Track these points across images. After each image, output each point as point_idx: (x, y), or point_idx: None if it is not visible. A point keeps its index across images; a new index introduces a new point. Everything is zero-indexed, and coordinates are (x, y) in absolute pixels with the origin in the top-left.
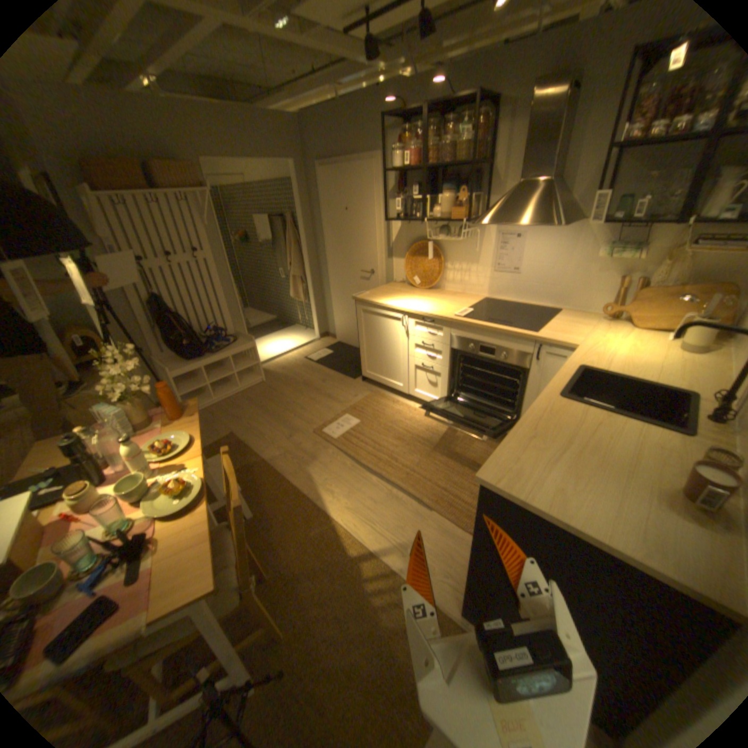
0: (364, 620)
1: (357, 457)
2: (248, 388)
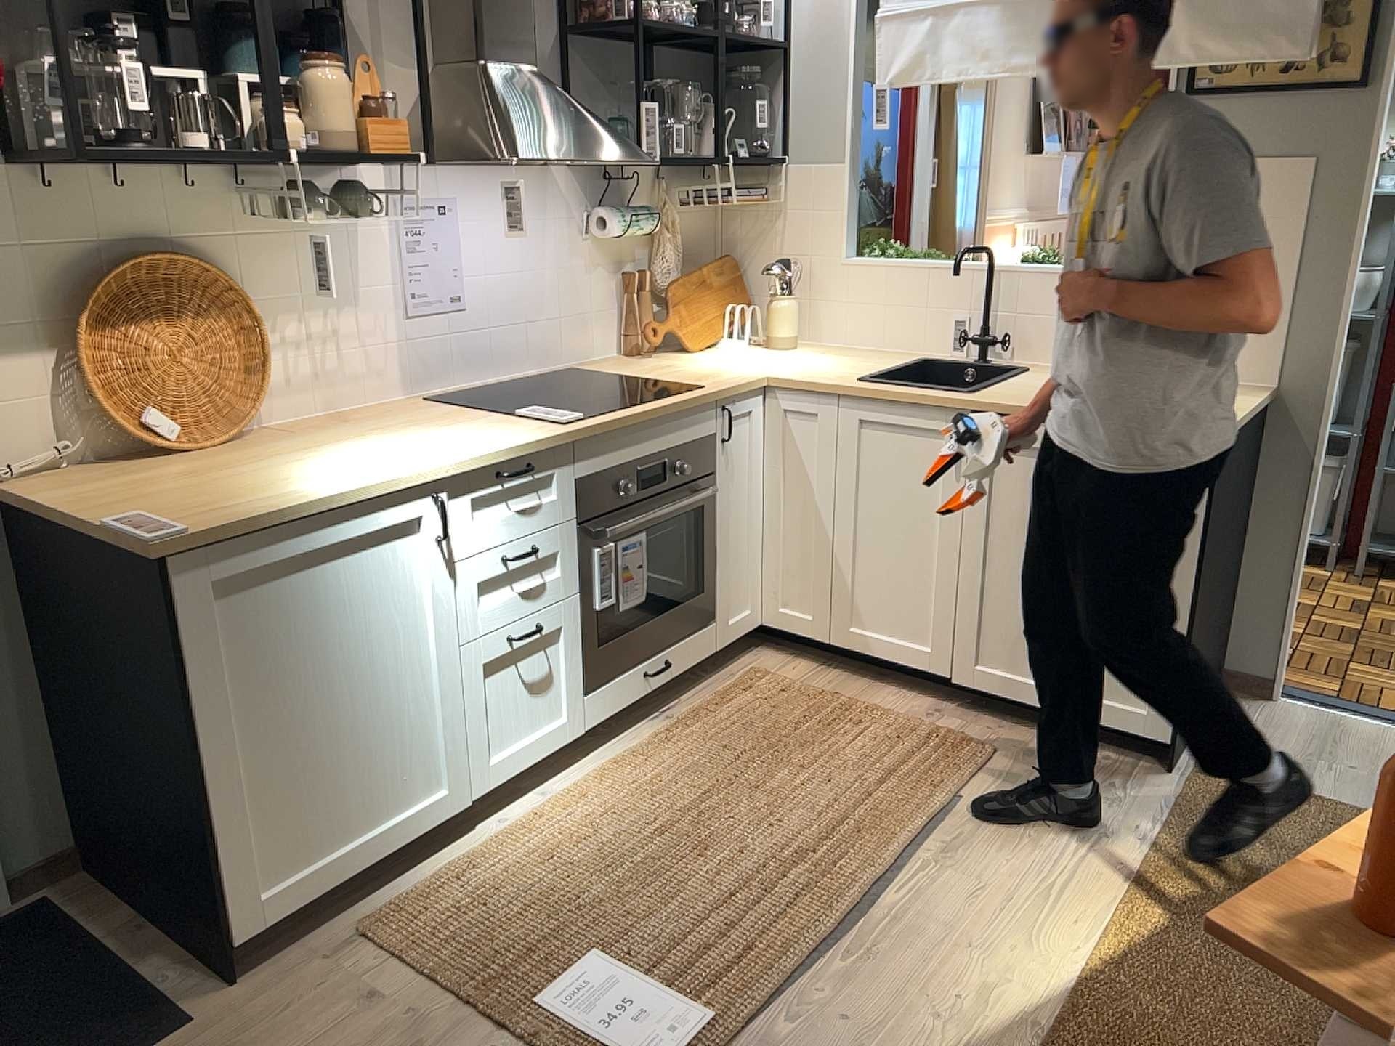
0: None
1: (807, 941)
2: None
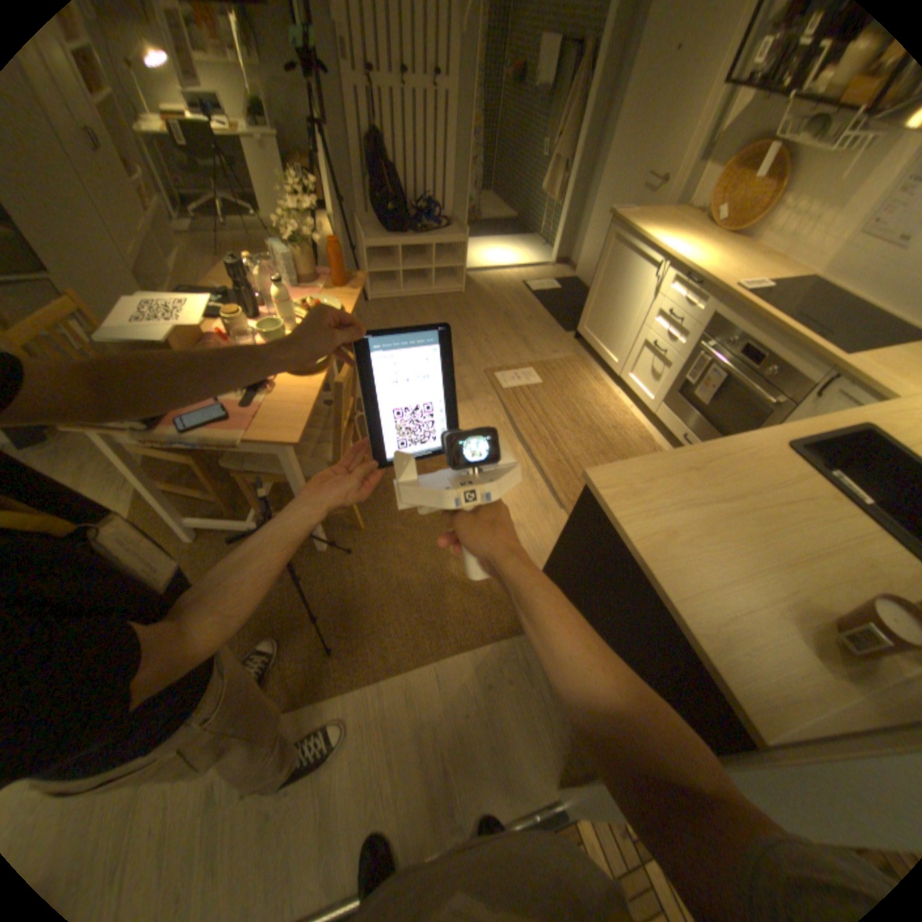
0: (435, 557)
1: (514, 418)
2: (442, 295)
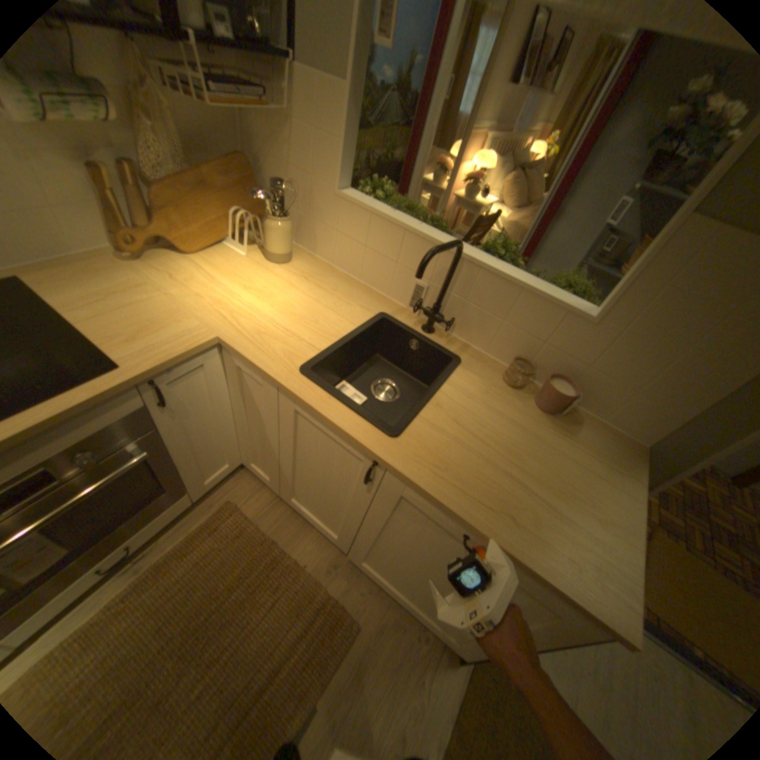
0: None
1: None
2: None
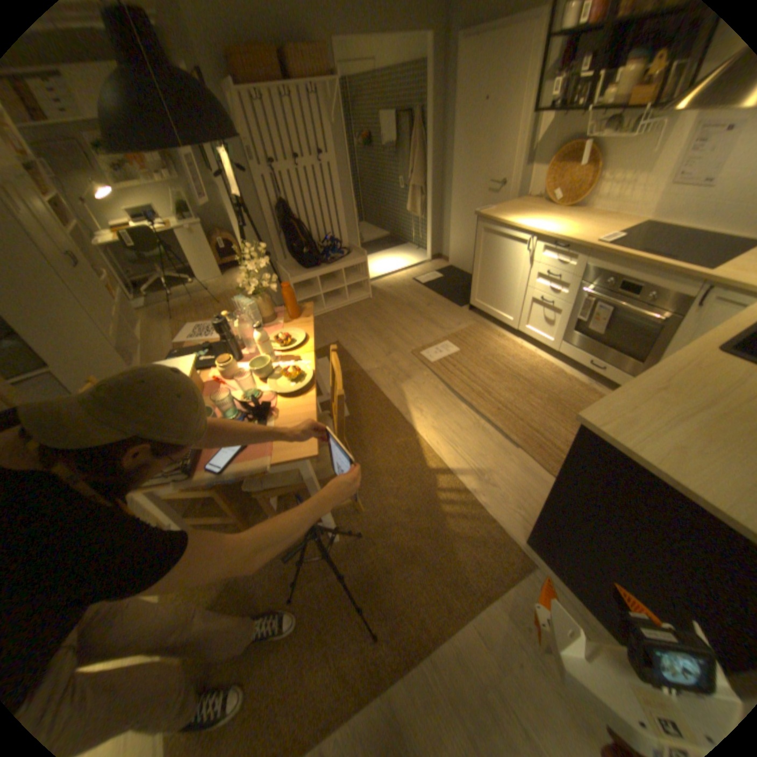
0: (433, 519)
1: (450, 383)
2: (355, 303)
